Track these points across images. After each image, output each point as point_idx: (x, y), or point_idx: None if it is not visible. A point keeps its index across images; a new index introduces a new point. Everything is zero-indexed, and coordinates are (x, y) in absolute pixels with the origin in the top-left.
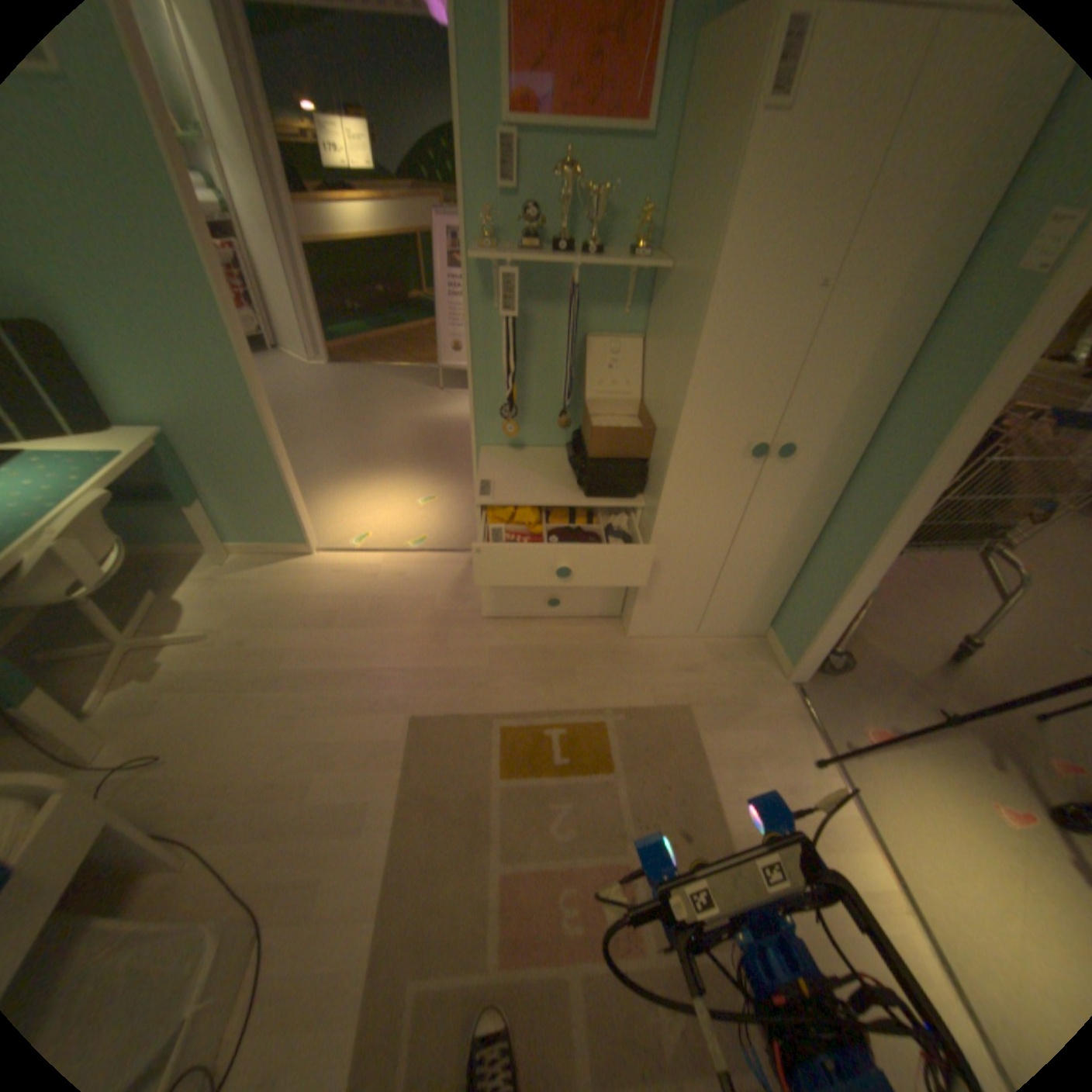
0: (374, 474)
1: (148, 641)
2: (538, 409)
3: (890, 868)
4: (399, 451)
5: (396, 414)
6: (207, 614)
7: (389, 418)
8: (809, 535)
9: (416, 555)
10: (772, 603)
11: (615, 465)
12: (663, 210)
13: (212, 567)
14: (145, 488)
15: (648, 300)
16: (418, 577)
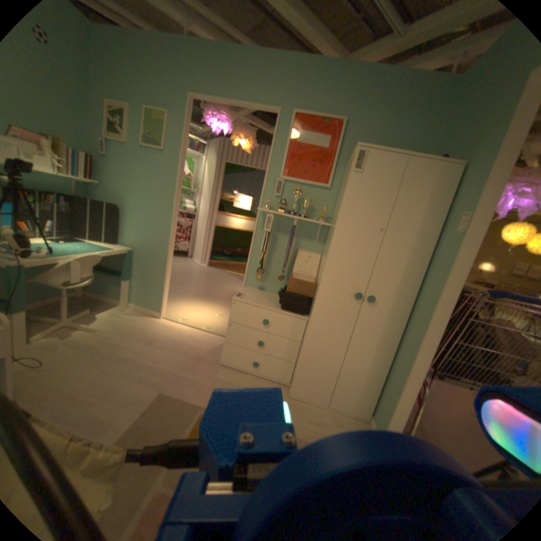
0: (203, 301)
1: (73, 325)
2: (273, 275)
3: None
4: (218, 297)
5: (224, 286)
6: (103, 326)
7: (220, 287)
8: (389, 354)
9: (203, 333)
10: (372, 399)
11: (296, 296)
12: (332, 212)
13: (117, 311)
14: (113, 271)
15: (324, 241)
16: (199, 340)
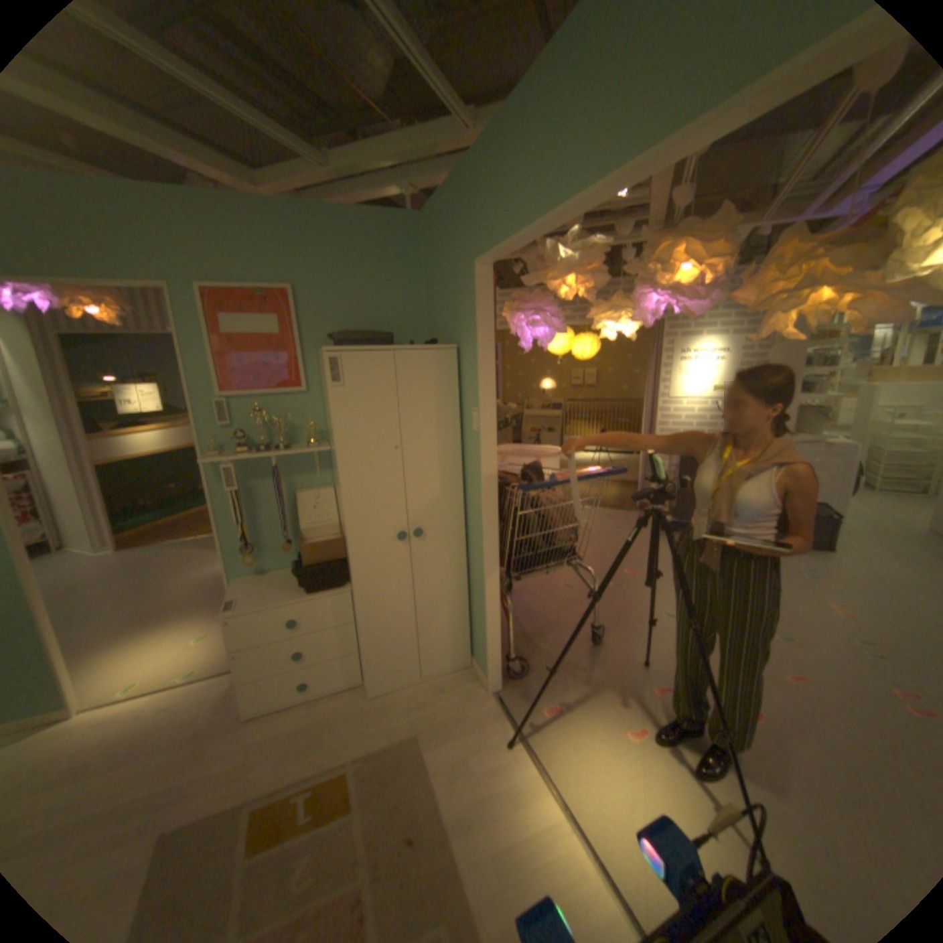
0: (148, 631)
1: None
2: (271, 543)
3: (558, 805)
4: (175, 607)
5: (177, 578)
6: None
7: (170, 582)
8: (460, 582)
9: (182, 689)
10: (463, 638)
11: (321, 567)
12: (324, 423)
13: None
14: None
15: (330, 467)
16: (182, 706)
